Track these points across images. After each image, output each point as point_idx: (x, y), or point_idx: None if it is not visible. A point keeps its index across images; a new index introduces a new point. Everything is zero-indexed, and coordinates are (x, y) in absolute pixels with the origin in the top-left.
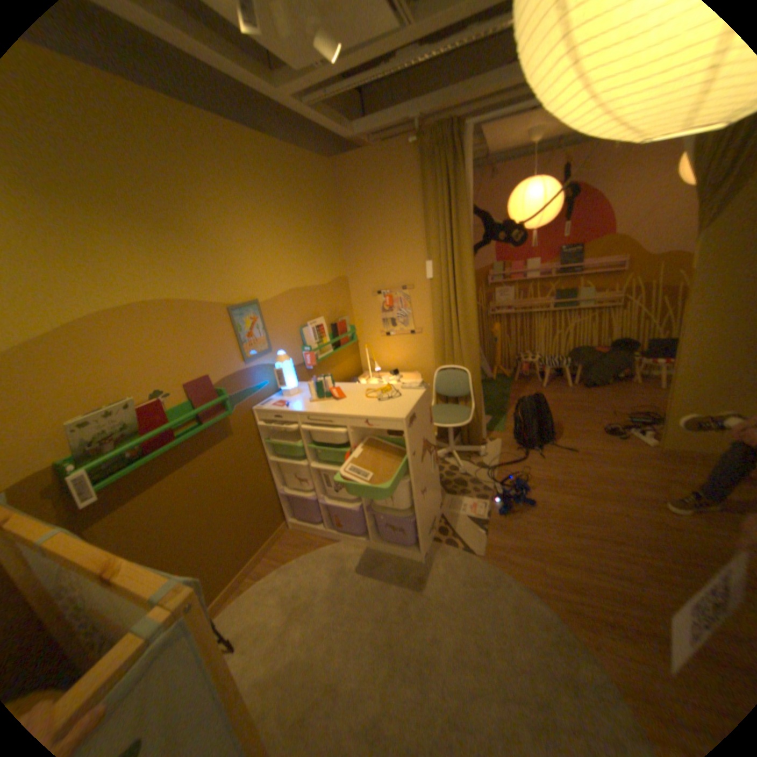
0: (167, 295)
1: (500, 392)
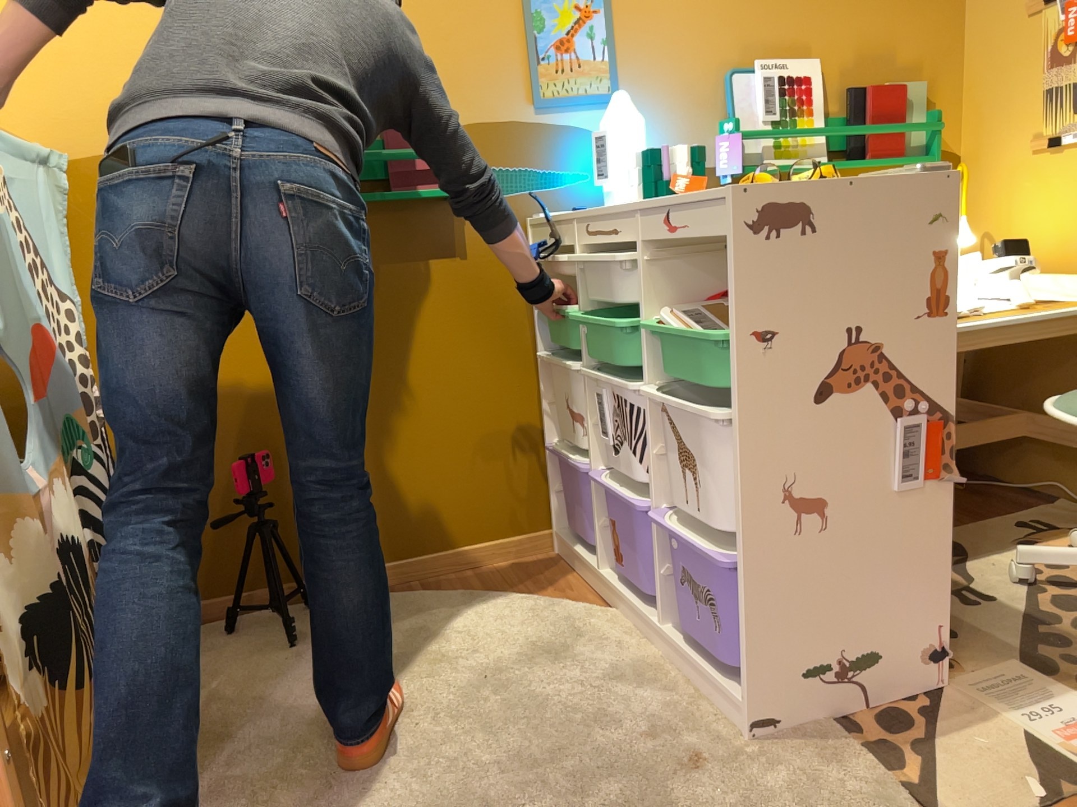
0: None
1: None
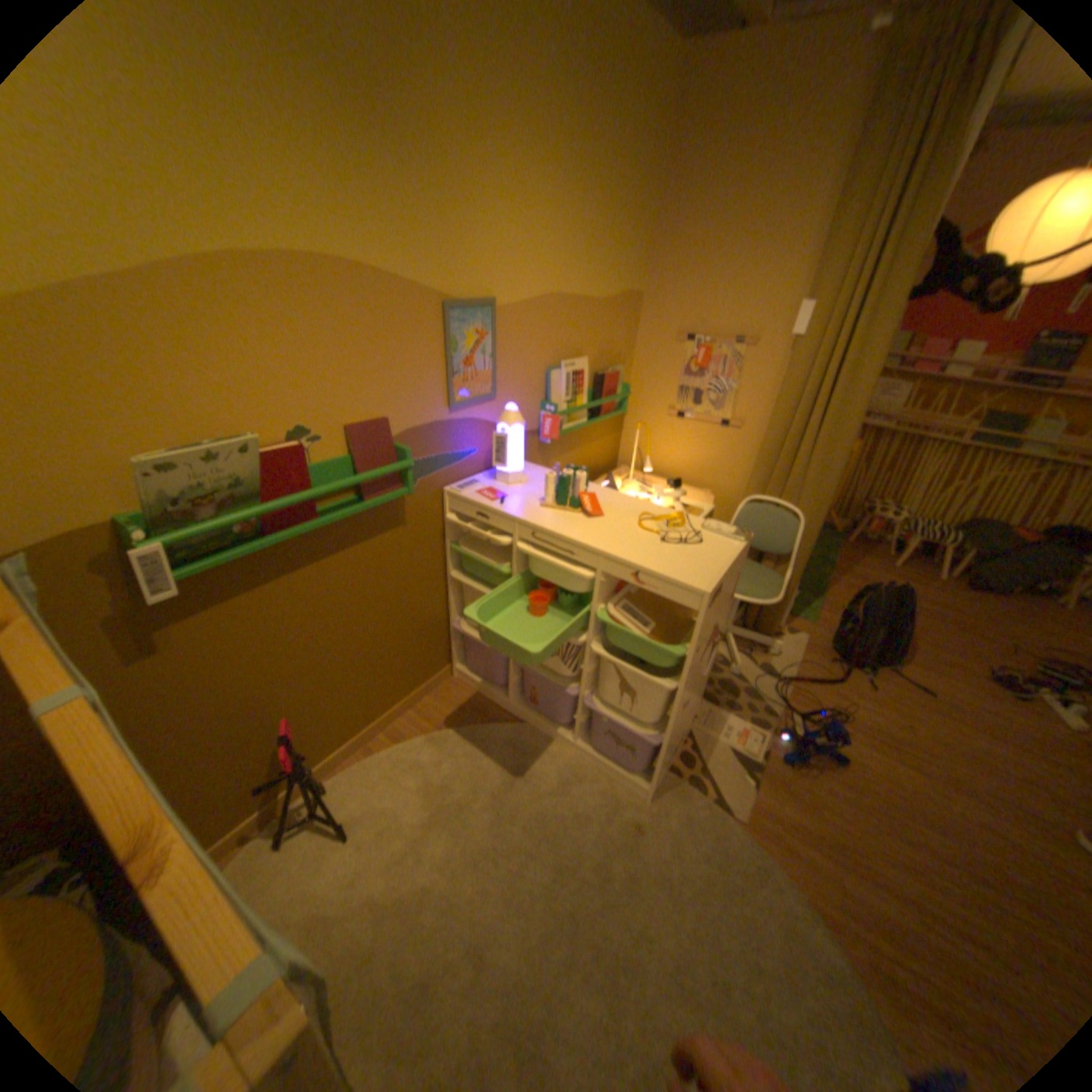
0: (347, 250)
1: (821, 555)
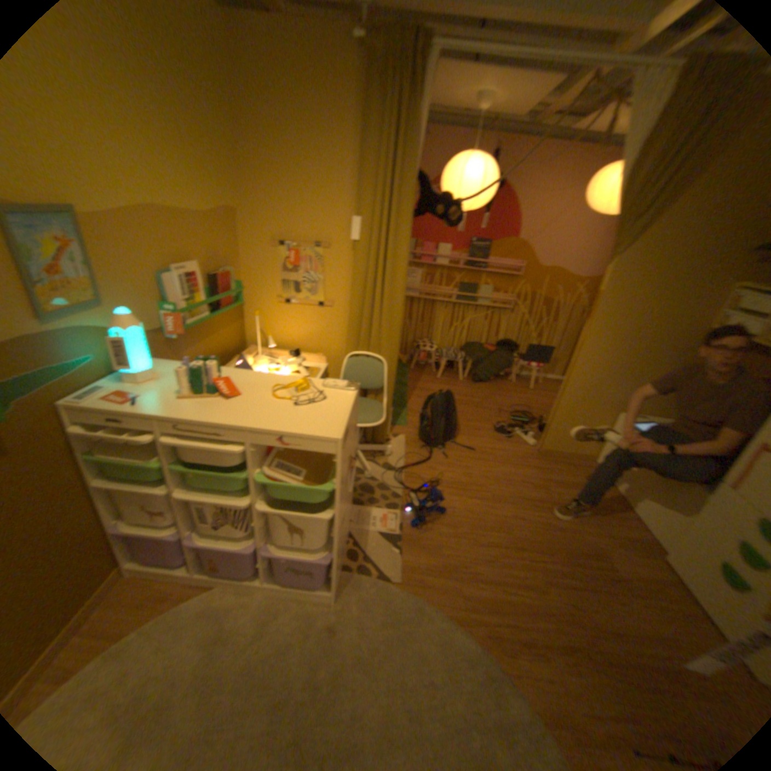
0: None
1: (399, 380)
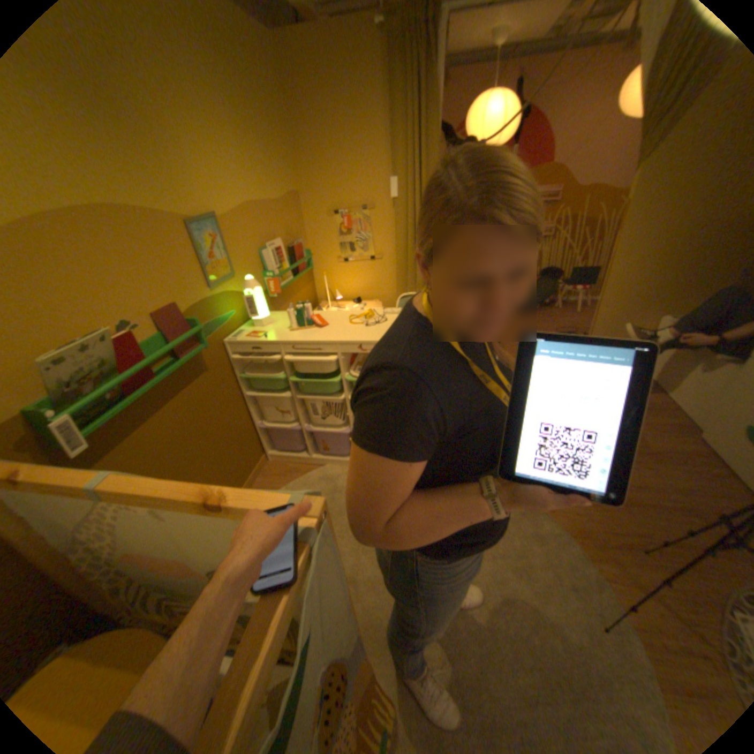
0: (114, 197)
1: None
